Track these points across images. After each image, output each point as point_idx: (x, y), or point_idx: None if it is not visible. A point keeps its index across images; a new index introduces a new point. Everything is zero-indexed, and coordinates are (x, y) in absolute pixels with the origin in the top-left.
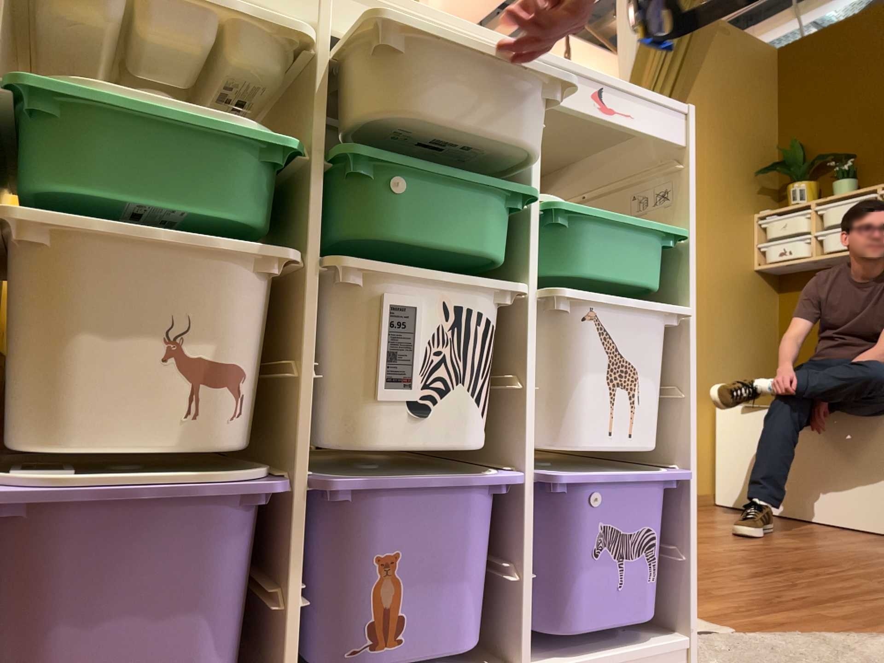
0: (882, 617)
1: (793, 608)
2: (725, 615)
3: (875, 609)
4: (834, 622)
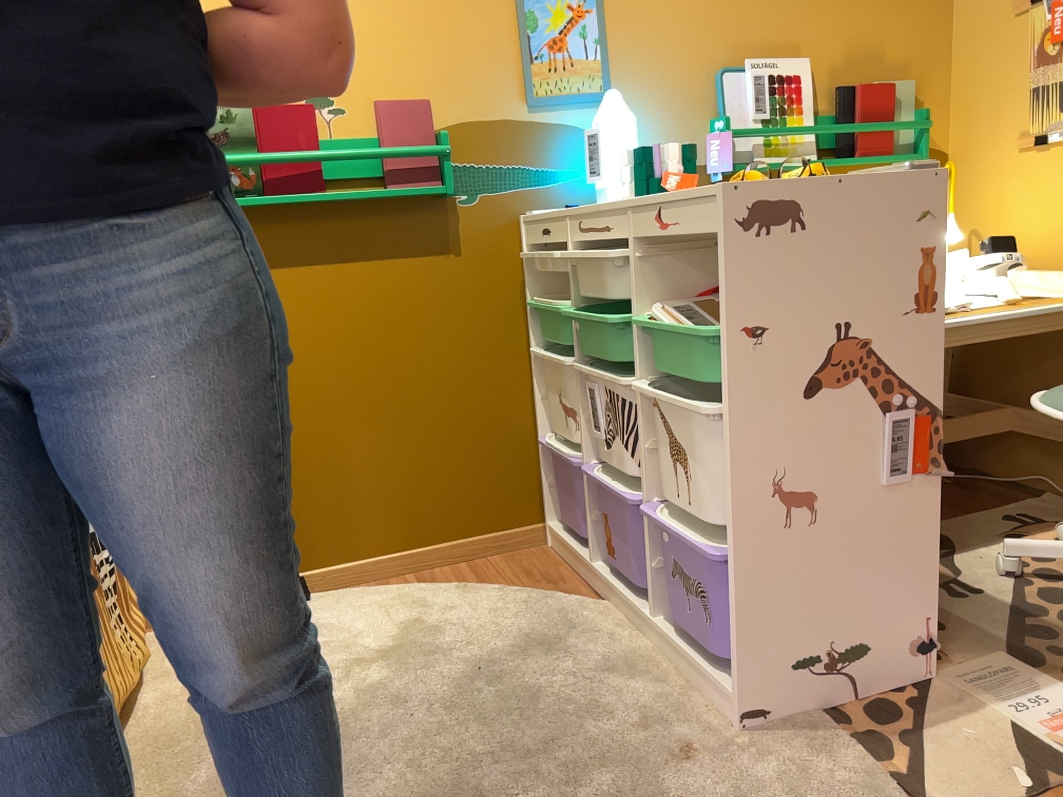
0: None
1: None
2: None
3: None
4: None
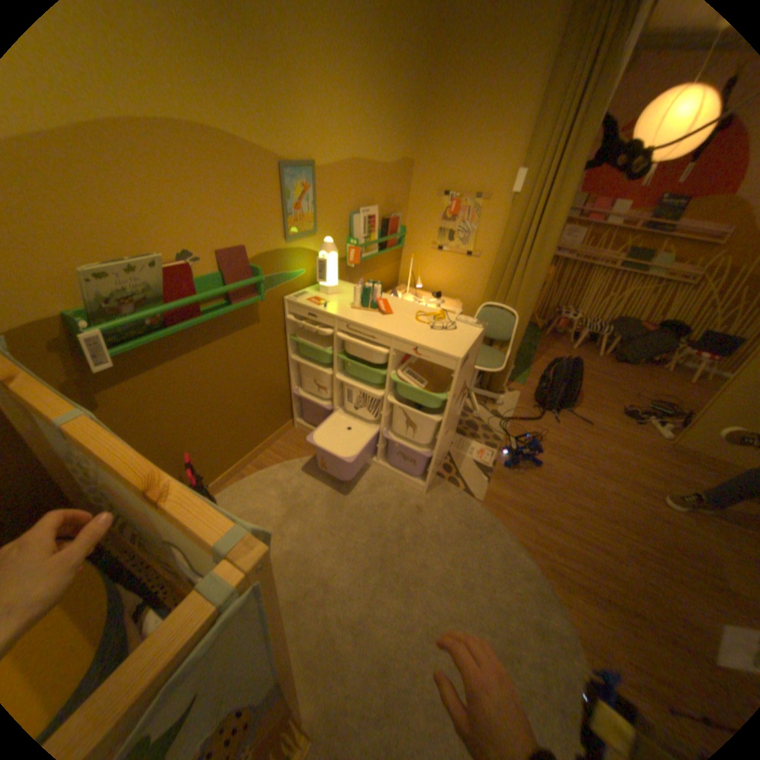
0: (552, 550)
1: (529, 520)
2: (496, 499)
3: (564, 550)
4: (524, 532)
